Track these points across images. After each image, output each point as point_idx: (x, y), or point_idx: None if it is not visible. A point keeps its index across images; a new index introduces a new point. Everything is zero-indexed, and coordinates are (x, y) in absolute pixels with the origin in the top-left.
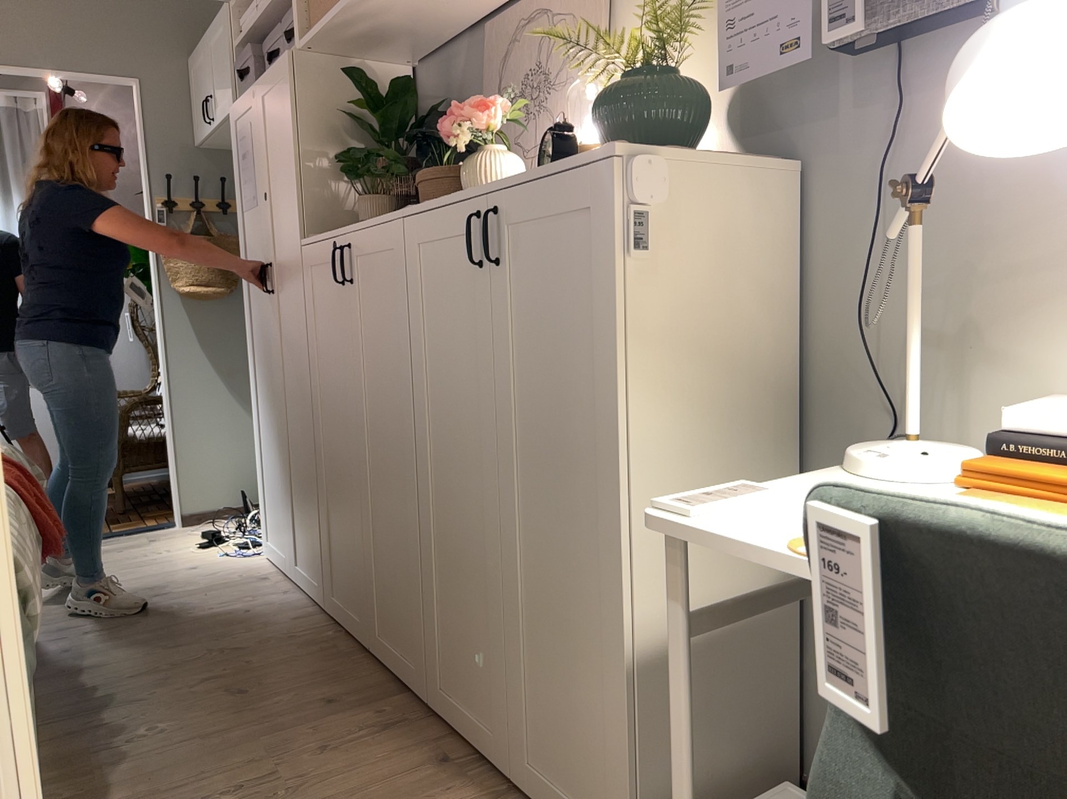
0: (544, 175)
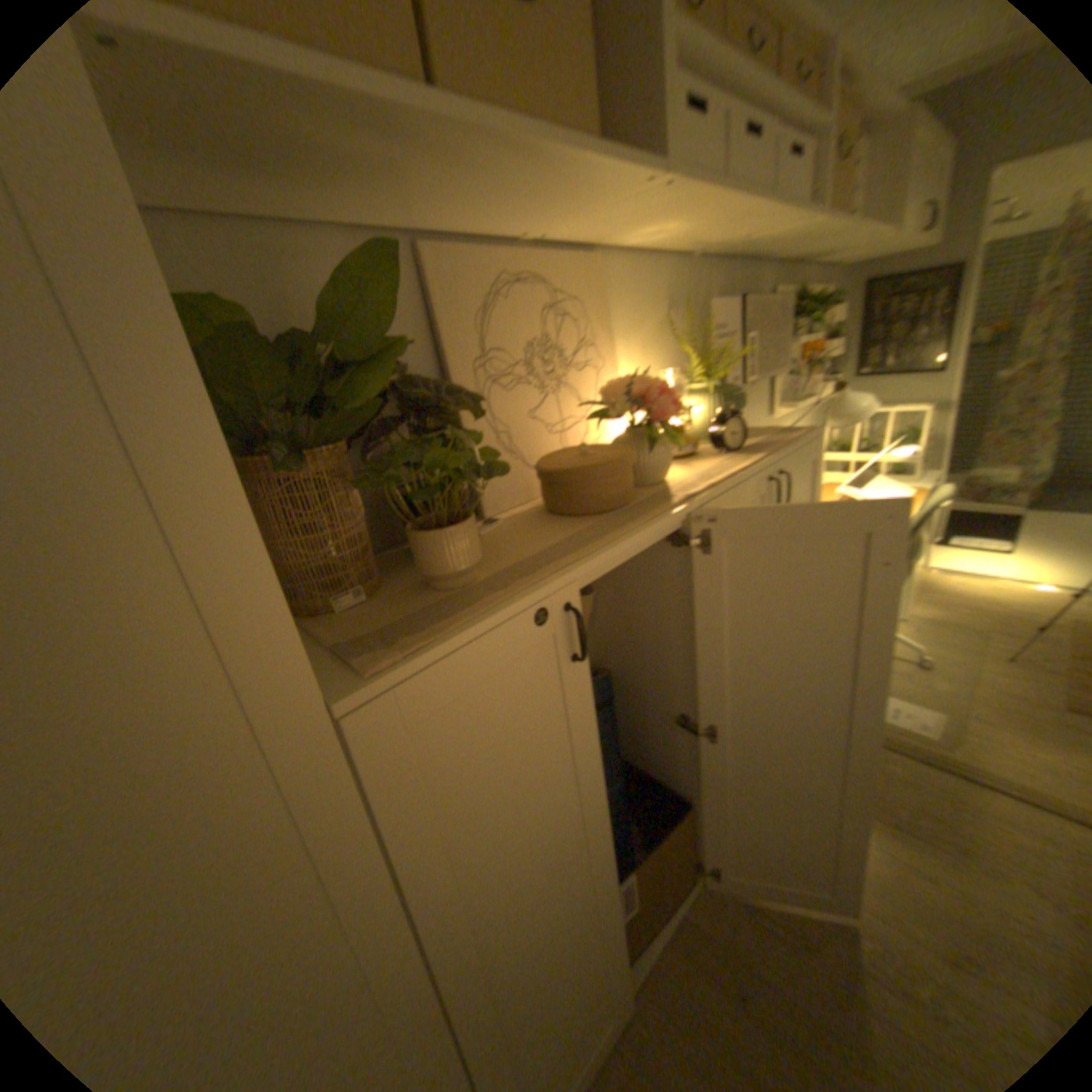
0: (803, 444)
